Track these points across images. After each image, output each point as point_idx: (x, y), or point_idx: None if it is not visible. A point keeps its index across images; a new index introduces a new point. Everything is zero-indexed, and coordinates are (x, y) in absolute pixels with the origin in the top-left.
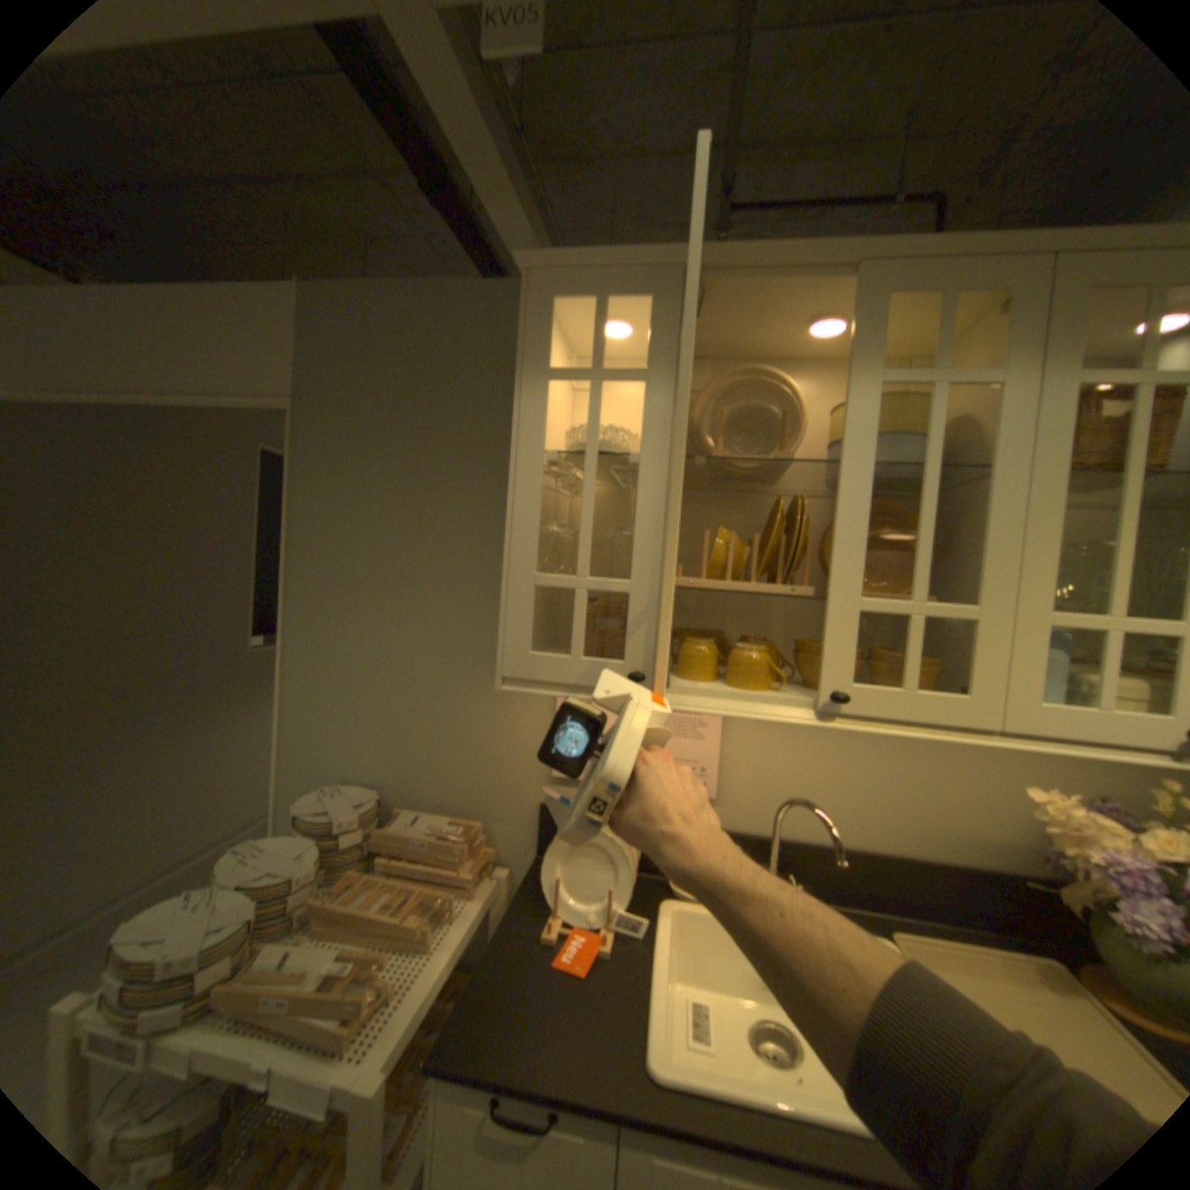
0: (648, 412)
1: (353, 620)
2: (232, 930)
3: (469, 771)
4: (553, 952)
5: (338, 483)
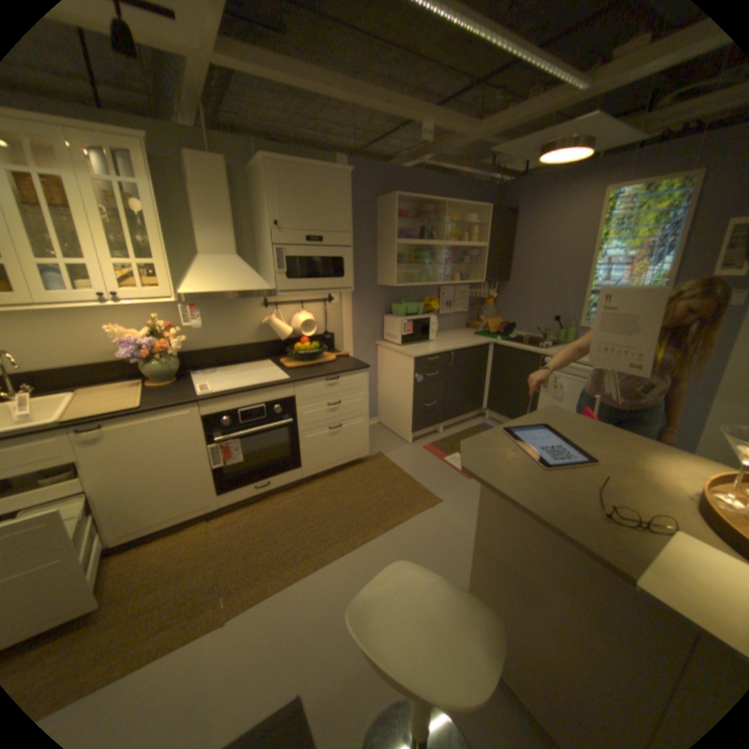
0: None
1: None
2: None
3: None
4: None
5: None
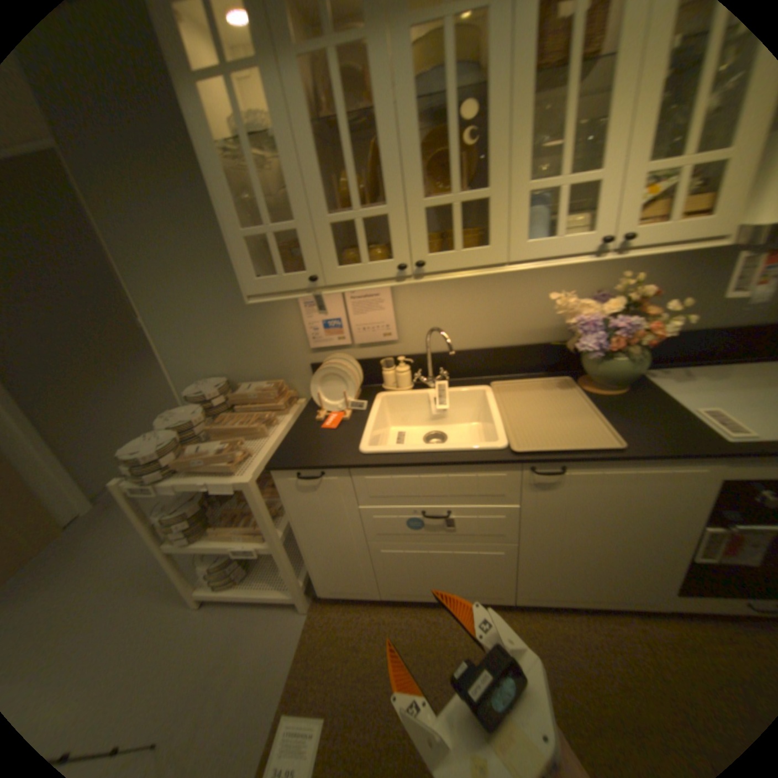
0: (268, 93)
1: (172, 287)
2: (173, 444)
3: (270, 356)
4: (323, 423)
5: (119, 197)
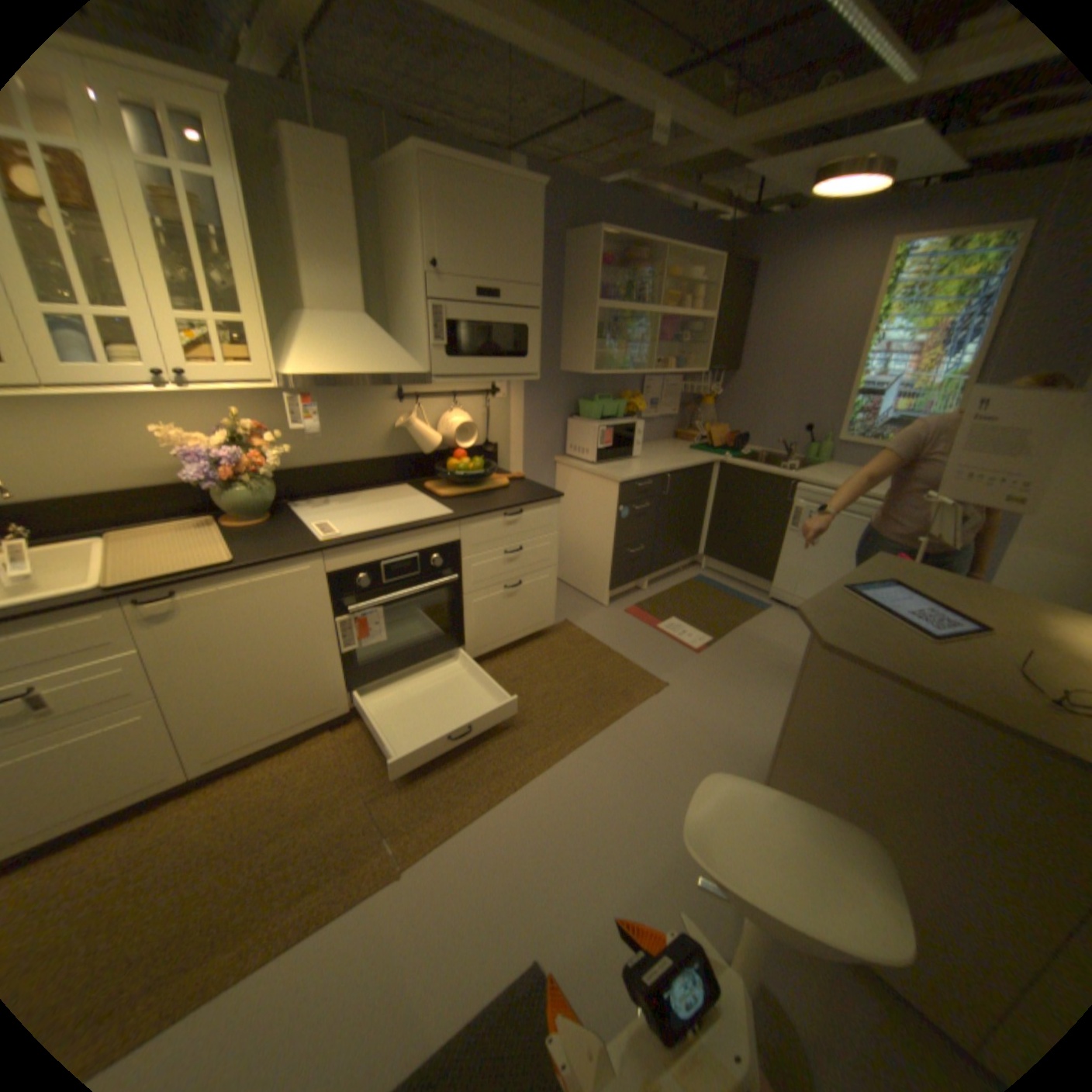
0: None
1: None
2: None
3: None
4: None
5: None
